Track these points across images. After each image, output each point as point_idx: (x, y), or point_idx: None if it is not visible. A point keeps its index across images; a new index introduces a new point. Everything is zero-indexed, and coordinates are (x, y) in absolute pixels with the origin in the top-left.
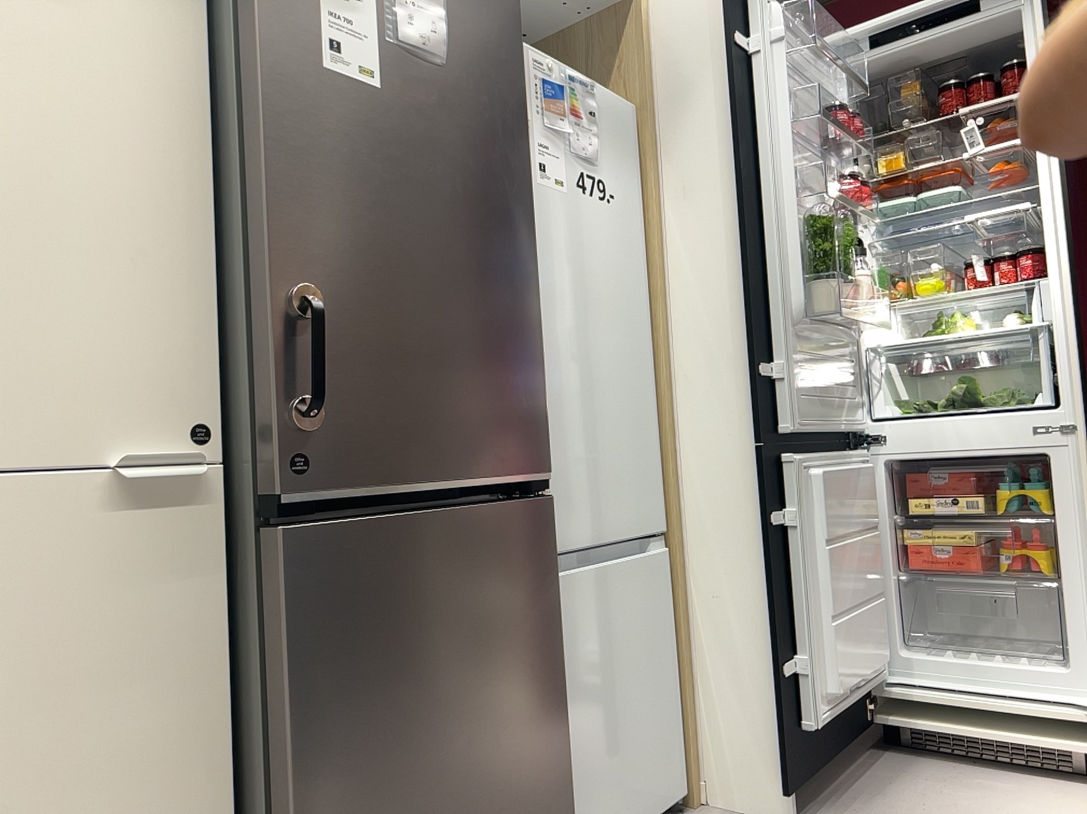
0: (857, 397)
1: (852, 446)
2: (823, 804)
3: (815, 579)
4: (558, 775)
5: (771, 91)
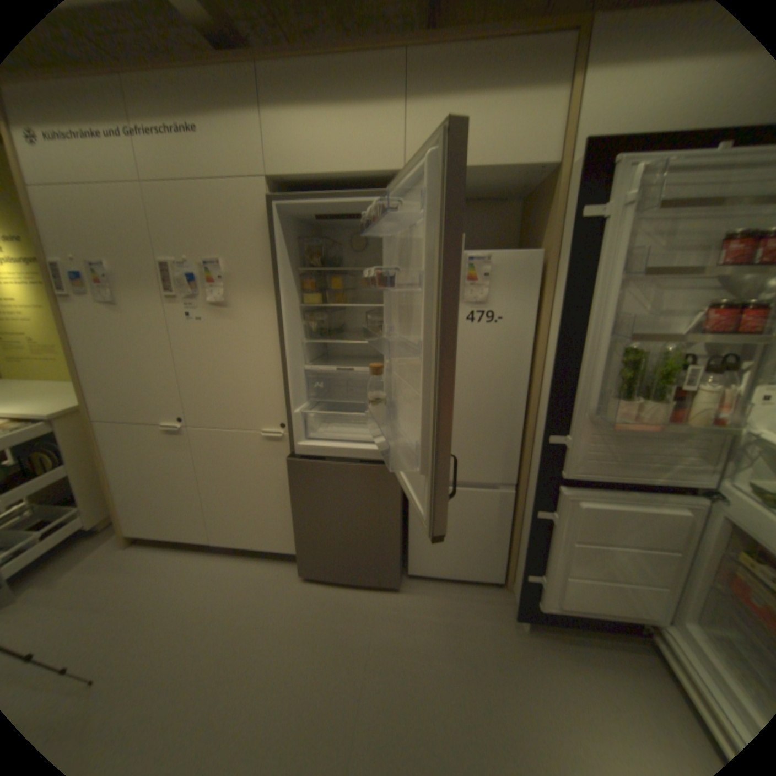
0: (702, 467)
1: (704, 493)
2: (556, 641)
3: (566, 554)
4: (394, 548)
5: (613, 249)
